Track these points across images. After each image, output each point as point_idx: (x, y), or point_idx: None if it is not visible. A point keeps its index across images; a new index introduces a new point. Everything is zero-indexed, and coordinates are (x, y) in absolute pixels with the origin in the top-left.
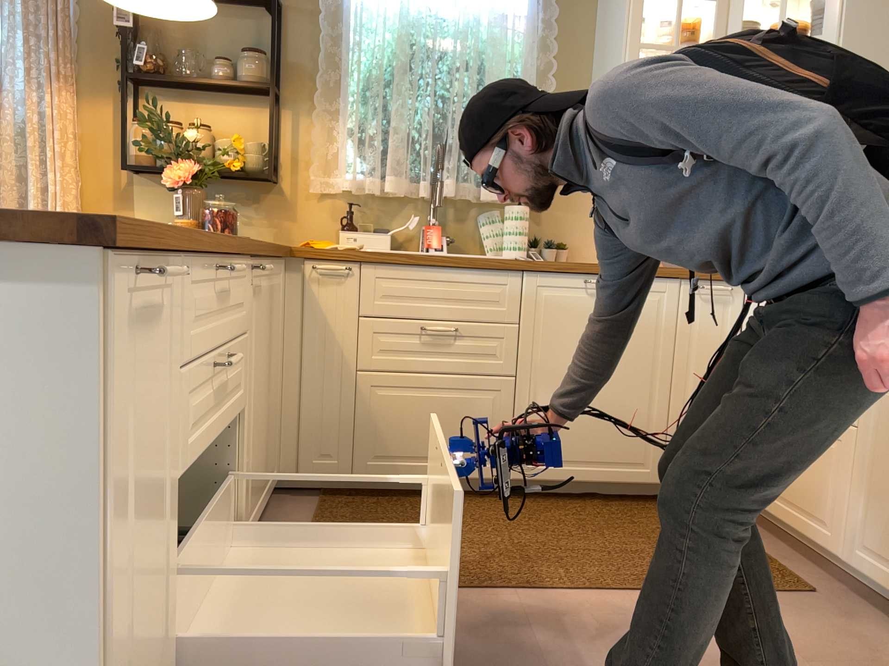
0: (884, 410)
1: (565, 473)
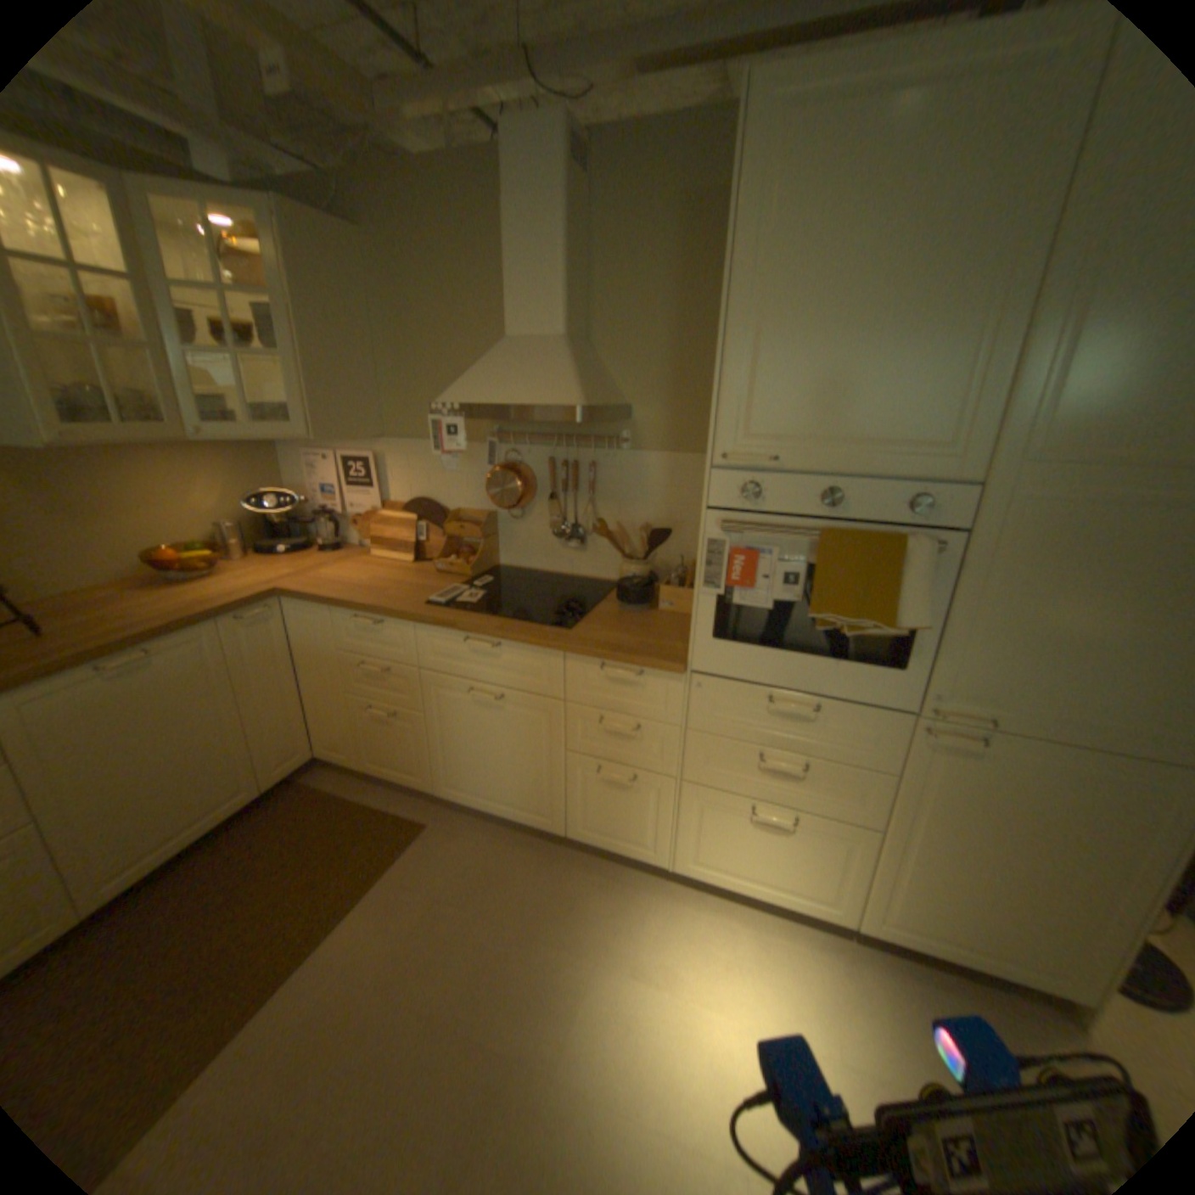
0: (440, 702)
1: (155, 862)
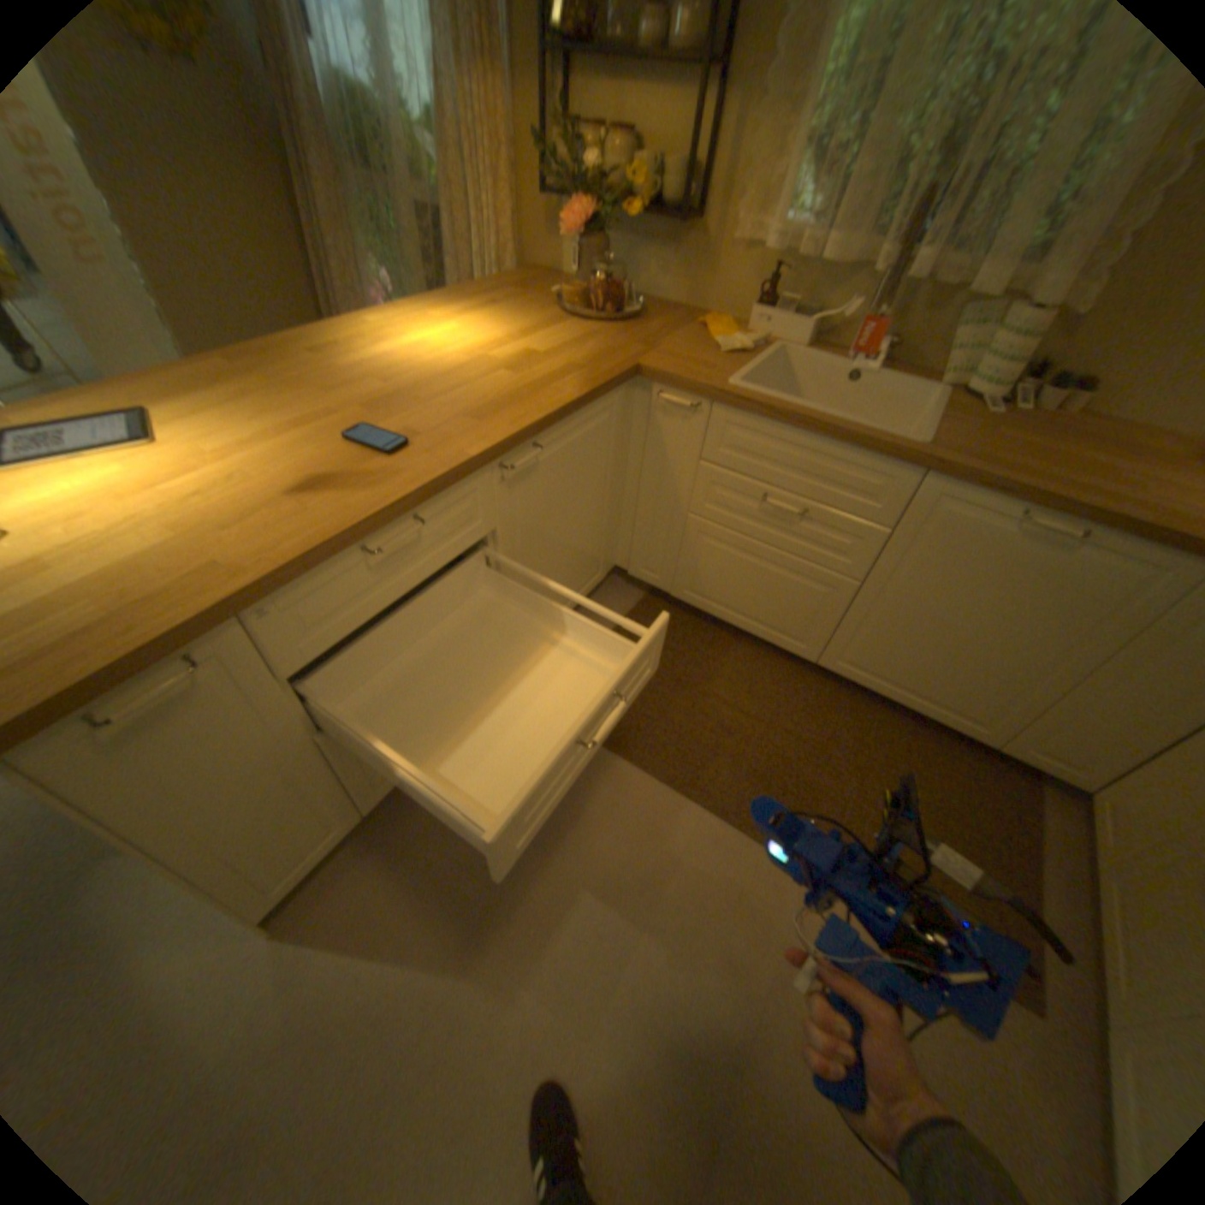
0: None
1: (881, 689)
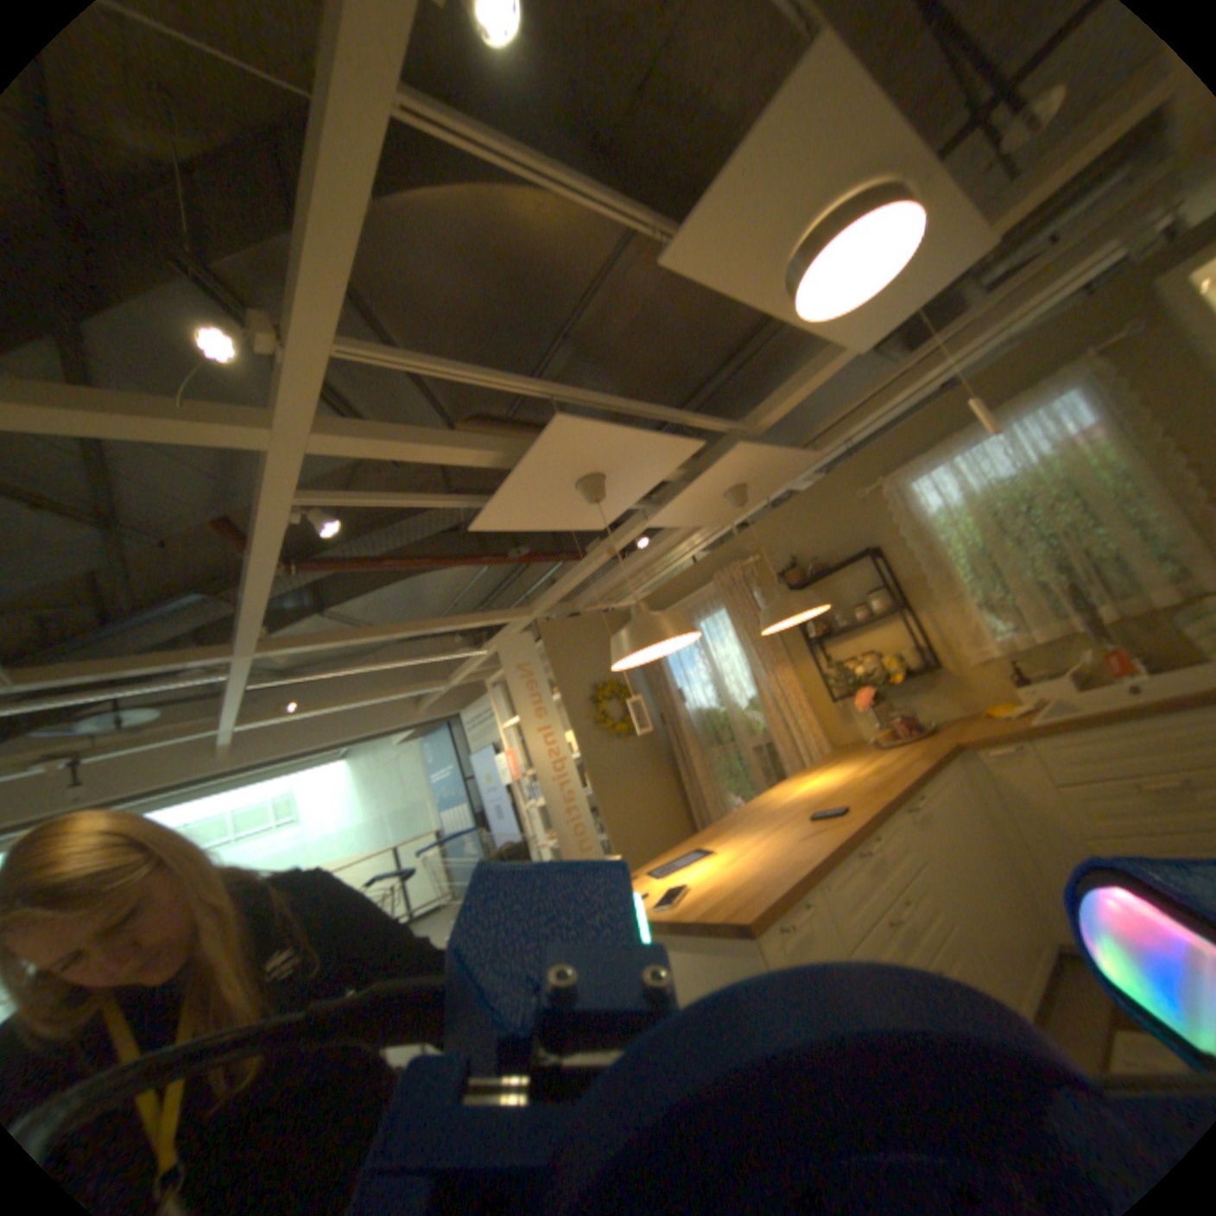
0: None
1: None
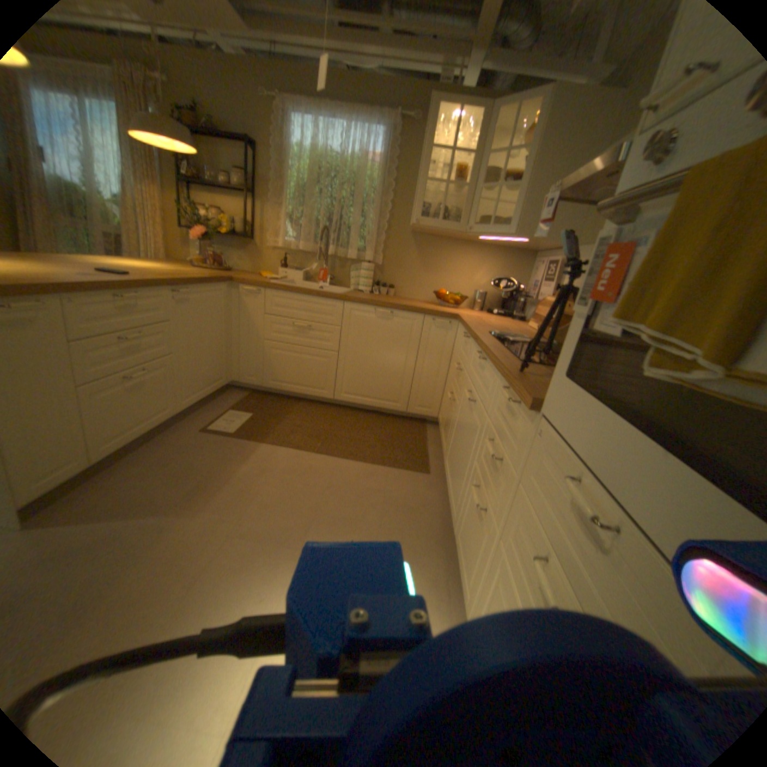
0: (462, 398)
1: (359, 400)
